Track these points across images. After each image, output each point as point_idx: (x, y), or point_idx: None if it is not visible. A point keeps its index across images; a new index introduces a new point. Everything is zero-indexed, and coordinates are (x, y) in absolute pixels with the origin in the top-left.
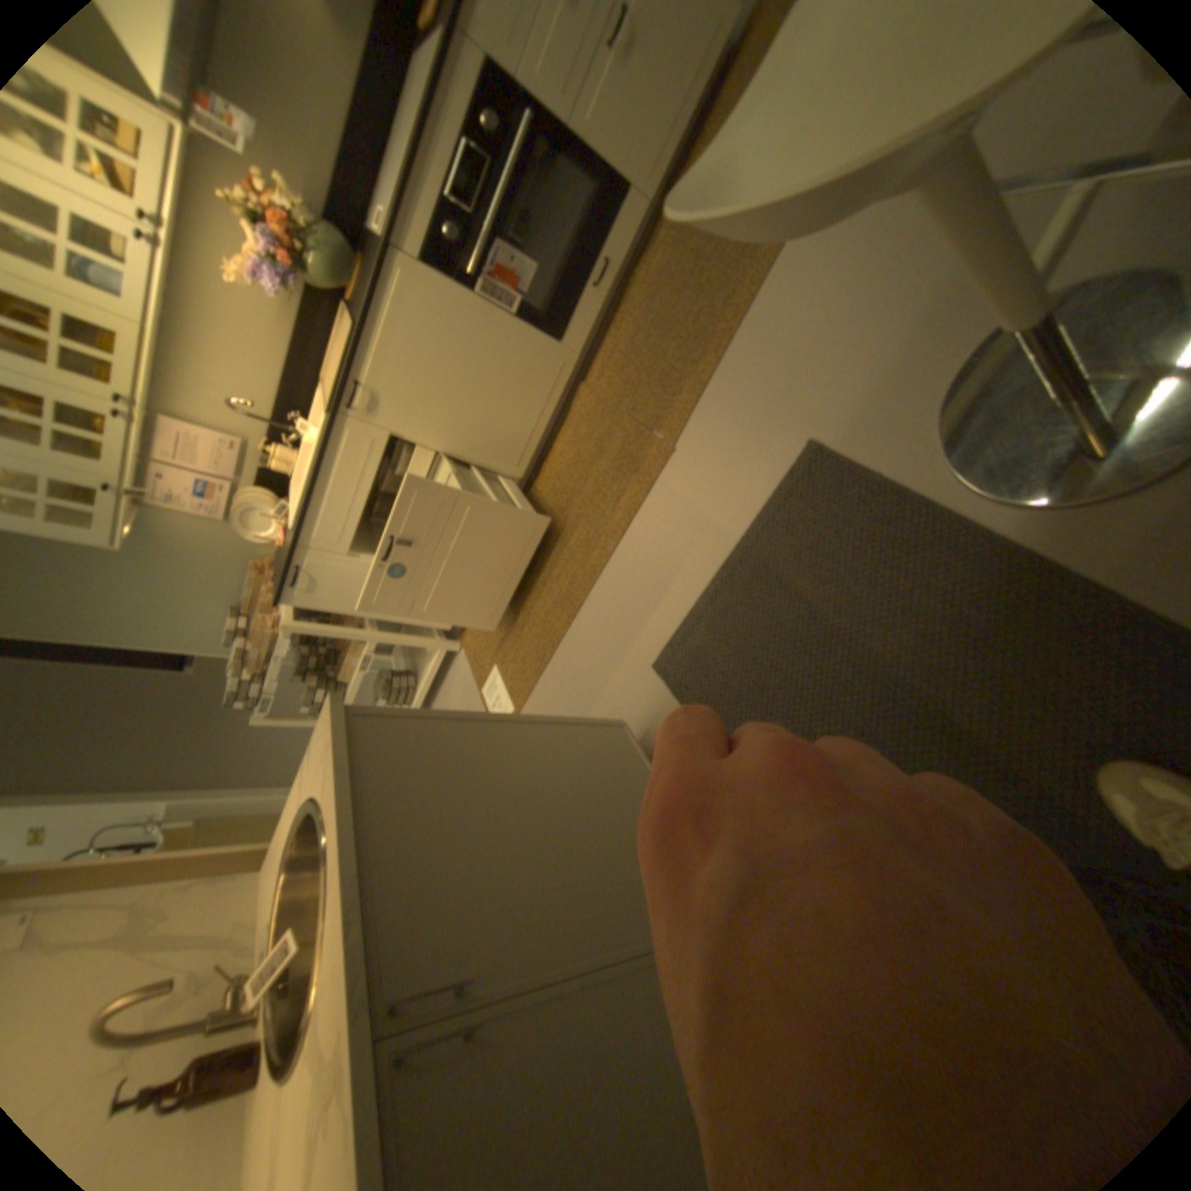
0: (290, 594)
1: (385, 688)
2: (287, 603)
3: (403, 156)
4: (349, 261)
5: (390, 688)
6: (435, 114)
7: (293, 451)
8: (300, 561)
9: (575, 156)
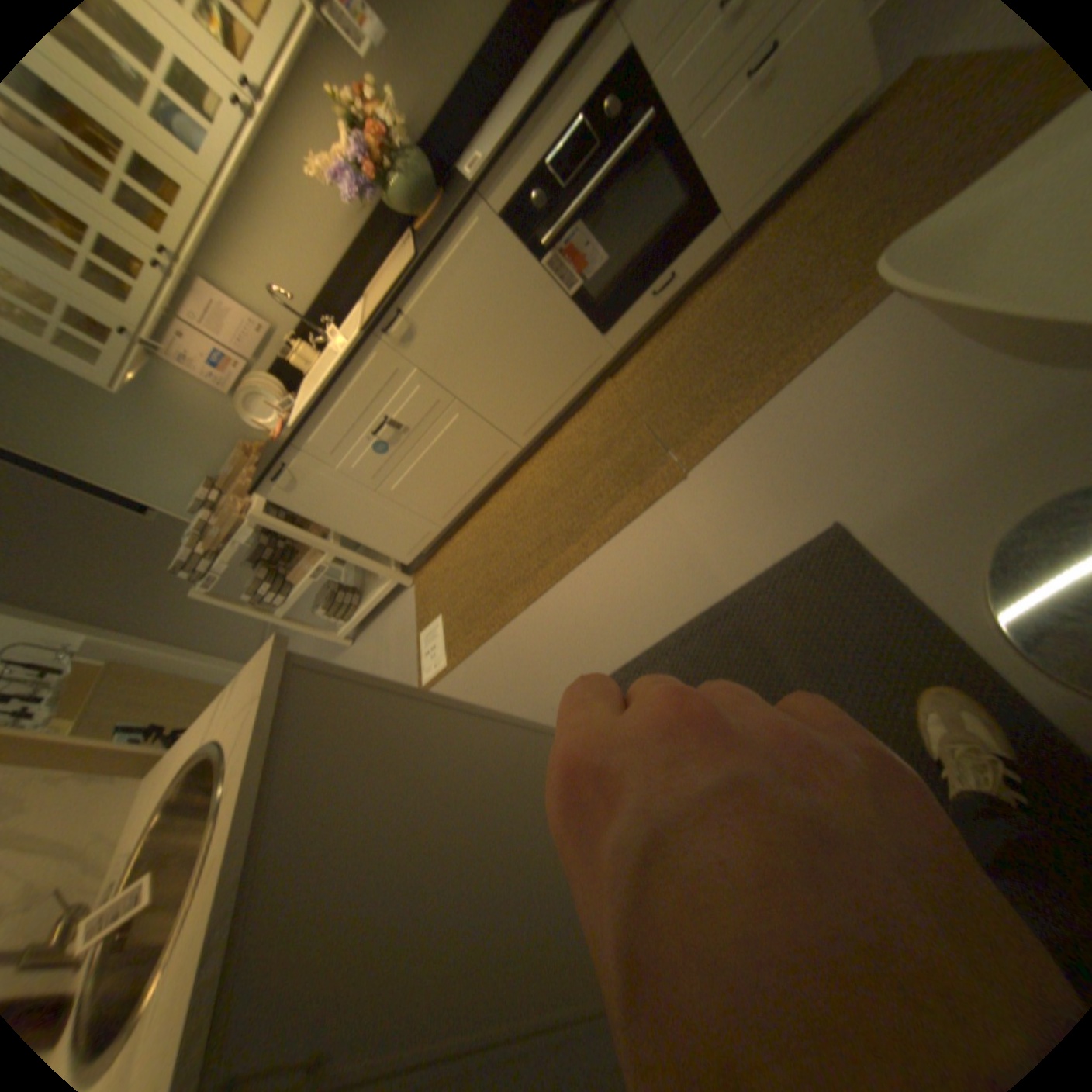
0: (268, 487)
1: (328, 598)
2: (263, 494)
3: (520, 113)
4: (431, 194)
5: (333, 600)
6: (565, 83)
7: (316, 351)
8: (289, 459)
9: (680, 169)
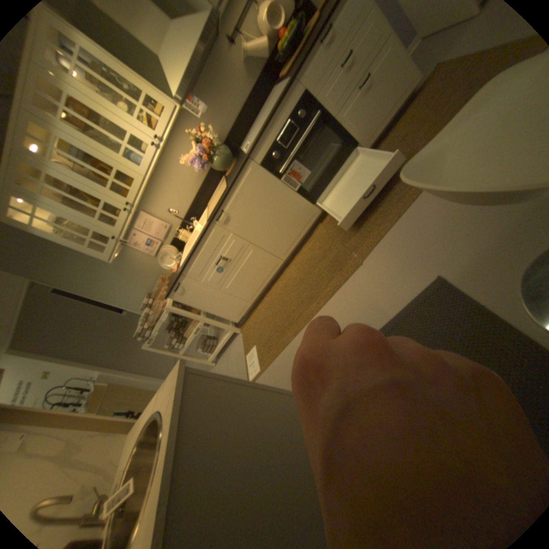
0: (173, 293)
1: (202, 343)
2: (170, 297)
3: (263, 123)
4: (231, 160)
5: (204, 343)
6: (280, 109)
7: (189, 232)
8: (180, 280)
9: (336, 130)
